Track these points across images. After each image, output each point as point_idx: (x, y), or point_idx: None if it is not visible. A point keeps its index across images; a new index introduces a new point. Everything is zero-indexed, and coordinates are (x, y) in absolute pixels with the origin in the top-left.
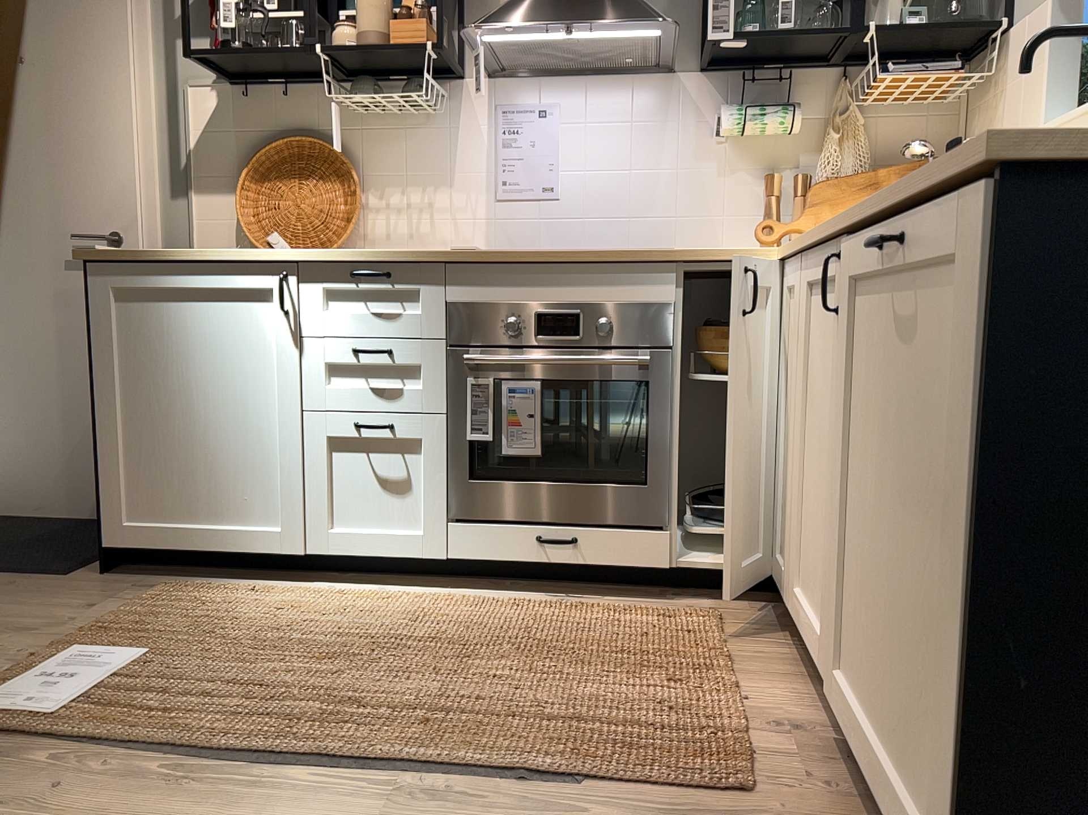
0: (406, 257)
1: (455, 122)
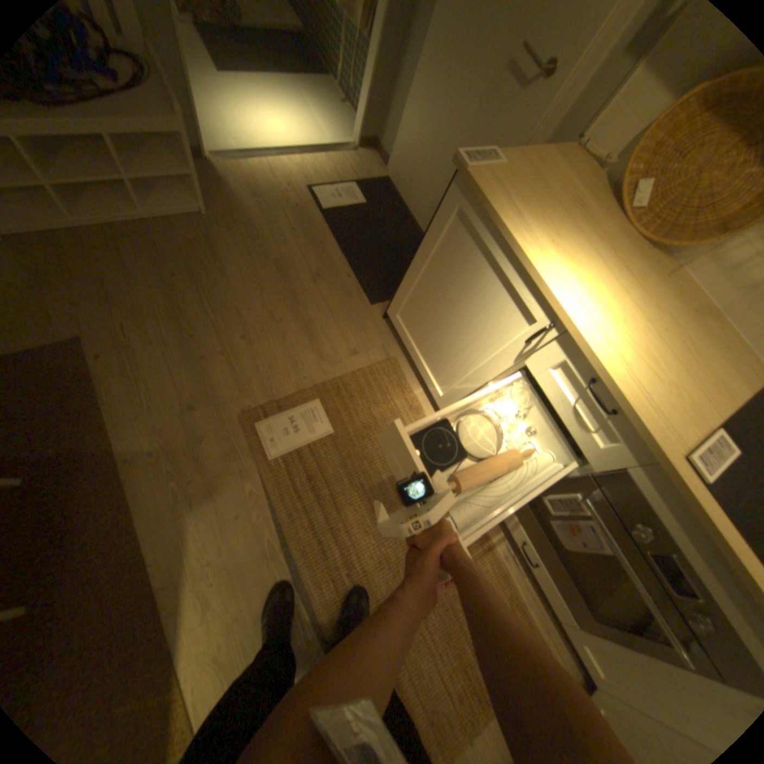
0: (641, 431)
1: None
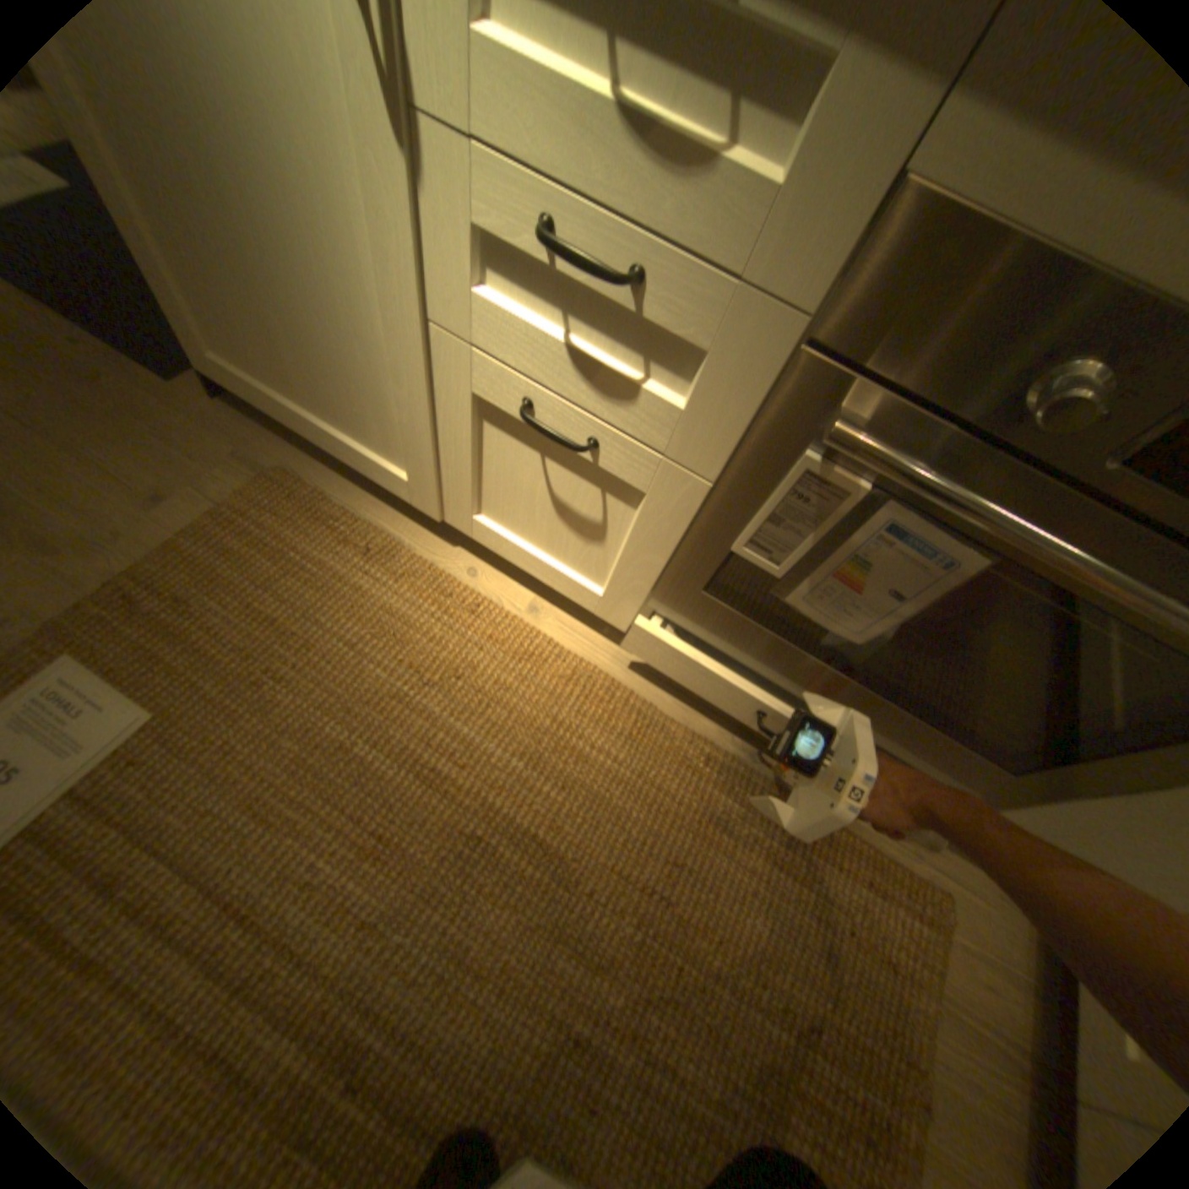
0: None
1: None
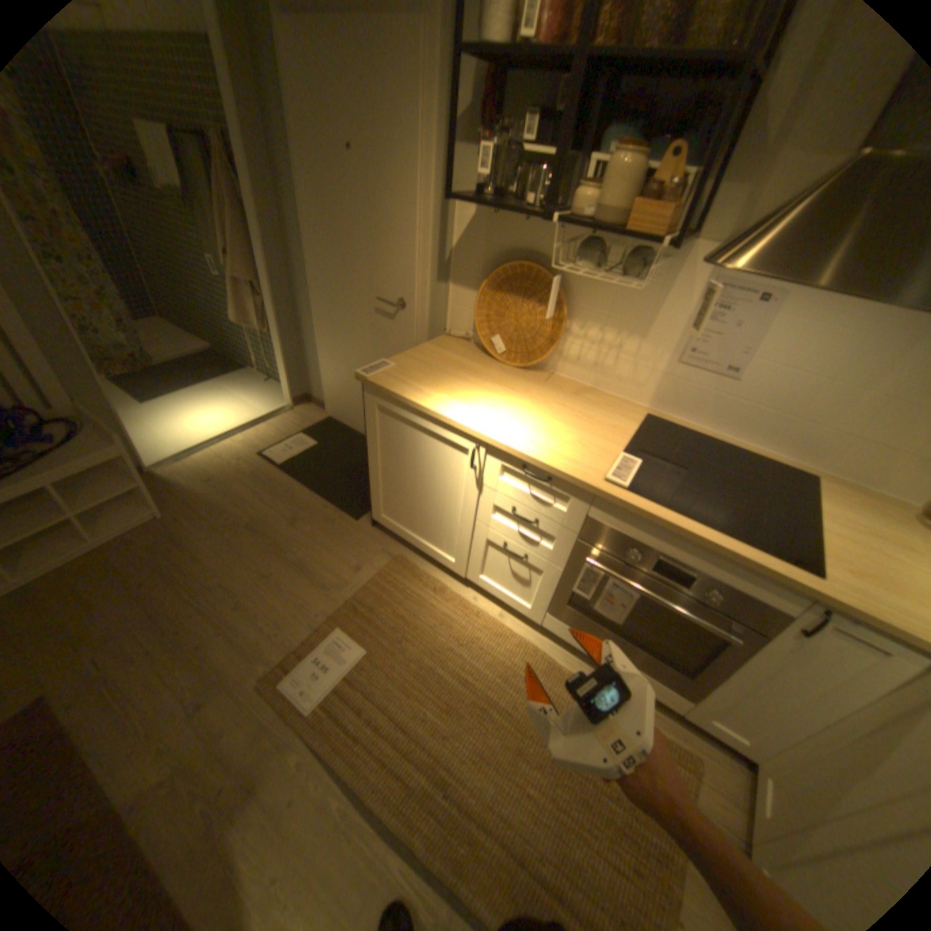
0: (567, 477)
1: (671, 281)
